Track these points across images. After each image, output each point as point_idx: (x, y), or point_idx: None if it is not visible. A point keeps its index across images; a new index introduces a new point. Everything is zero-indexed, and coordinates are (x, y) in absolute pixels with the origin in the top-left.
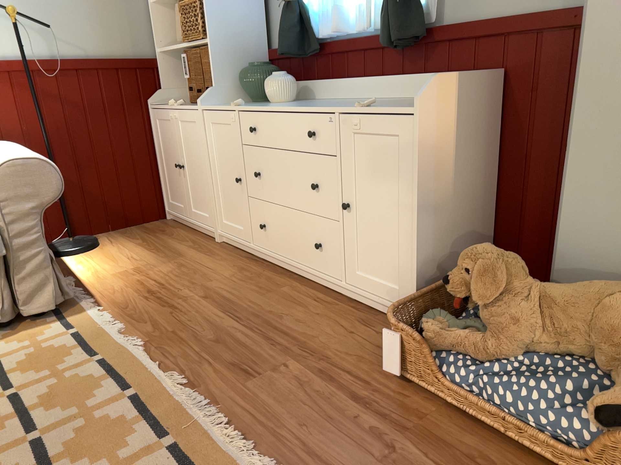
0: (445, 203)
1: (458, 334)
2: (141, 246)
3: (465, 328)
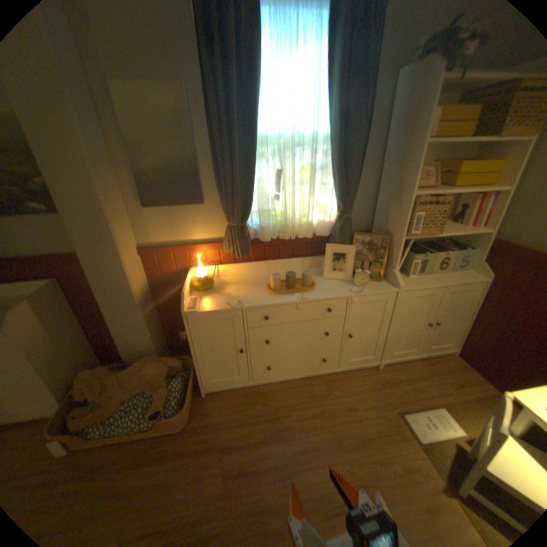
0: (54, 356)
1: (88, 418)
2: None
3: (92, 410)
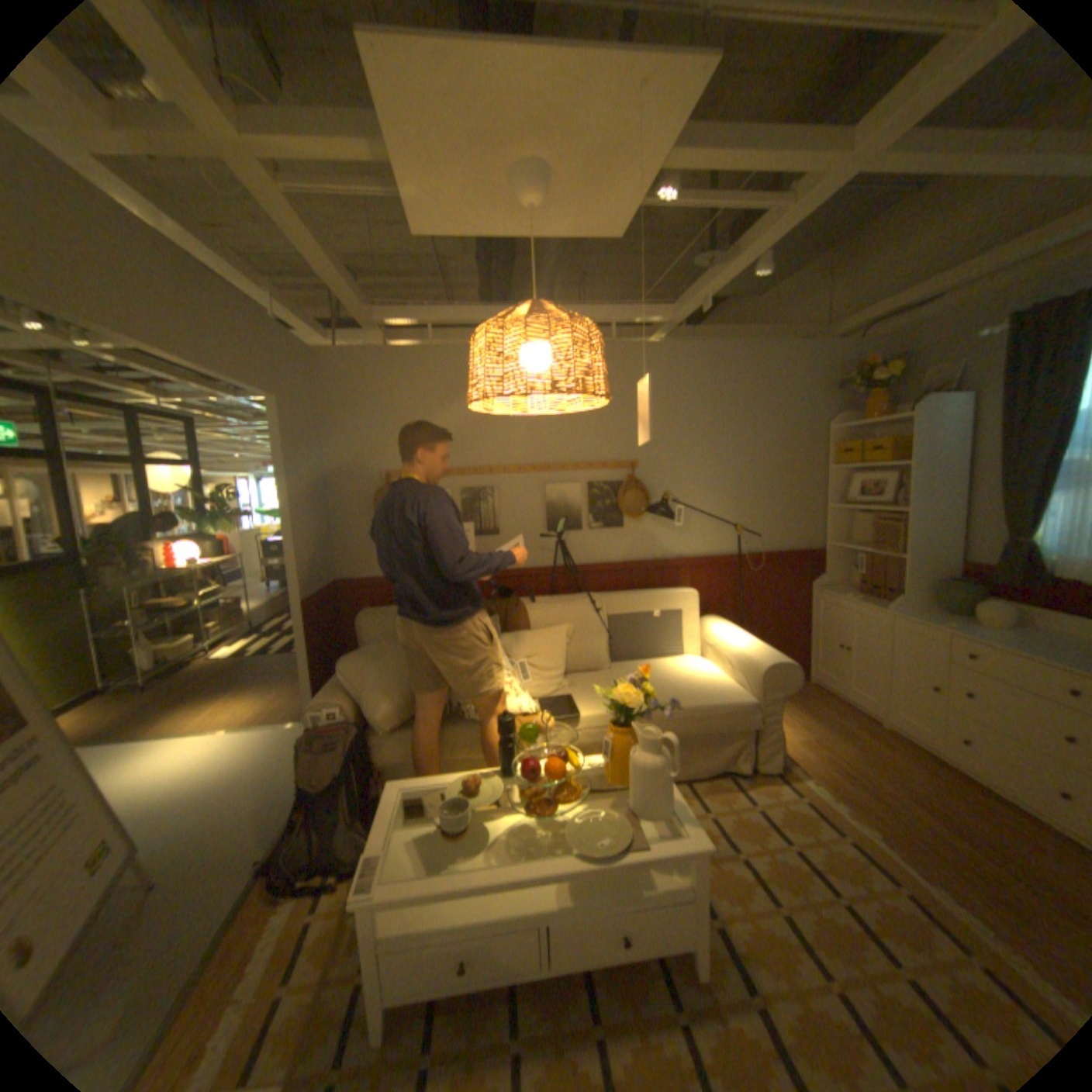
0: None
1: None
2: (804, 713)
3: None
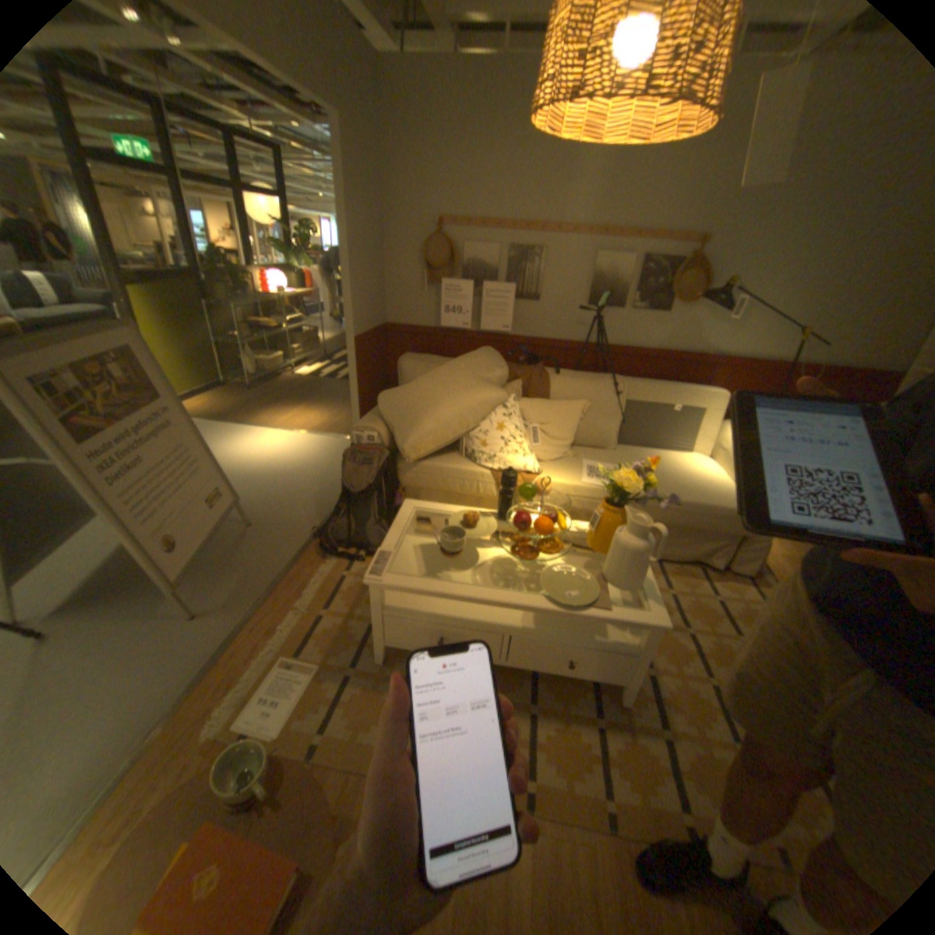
0: None
1: None
2: None
3: None
